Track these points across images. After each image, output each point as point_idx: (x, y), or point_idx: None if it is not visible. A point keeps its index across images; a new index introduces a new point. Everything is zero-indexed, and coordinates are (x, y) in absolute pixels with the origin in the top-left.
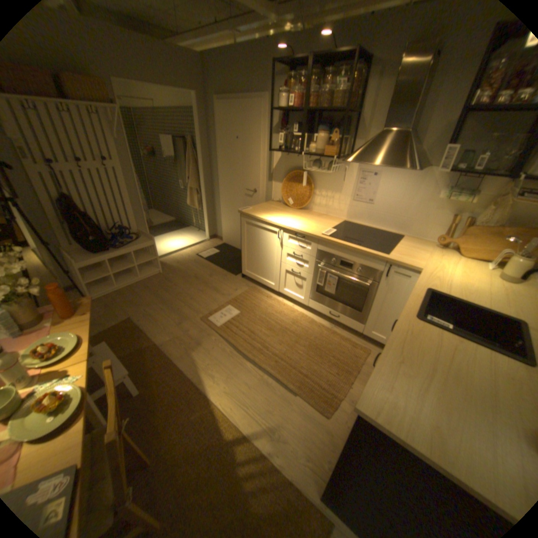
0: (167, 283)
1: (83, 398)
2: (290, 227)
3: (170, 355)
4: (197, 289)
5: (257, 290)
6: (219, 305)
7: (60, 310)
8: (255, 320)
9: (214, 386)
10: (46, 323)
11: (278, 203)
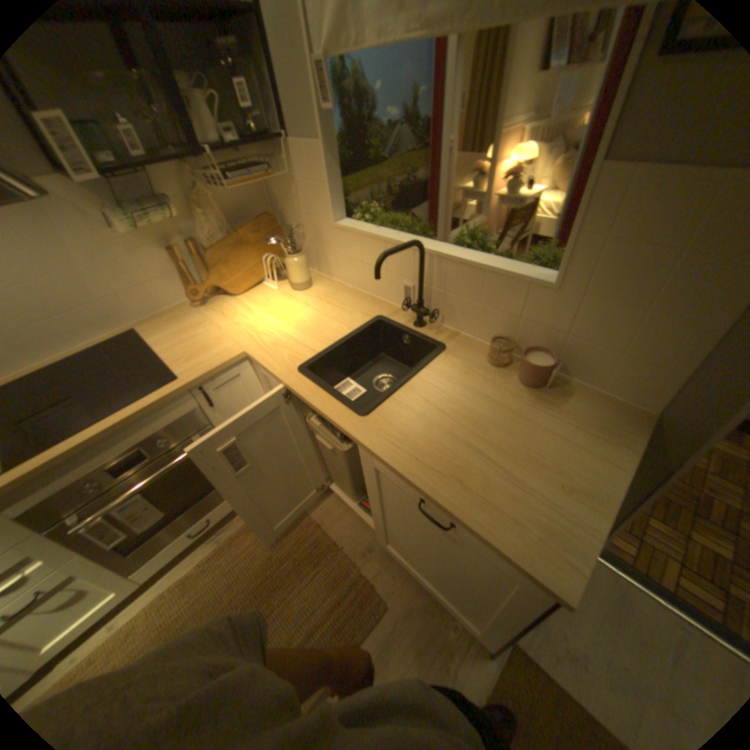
0: None
1: None
2: None
3: None
4: None
5: None
6: None
7: None
8: None
9: None
10: None
11: None
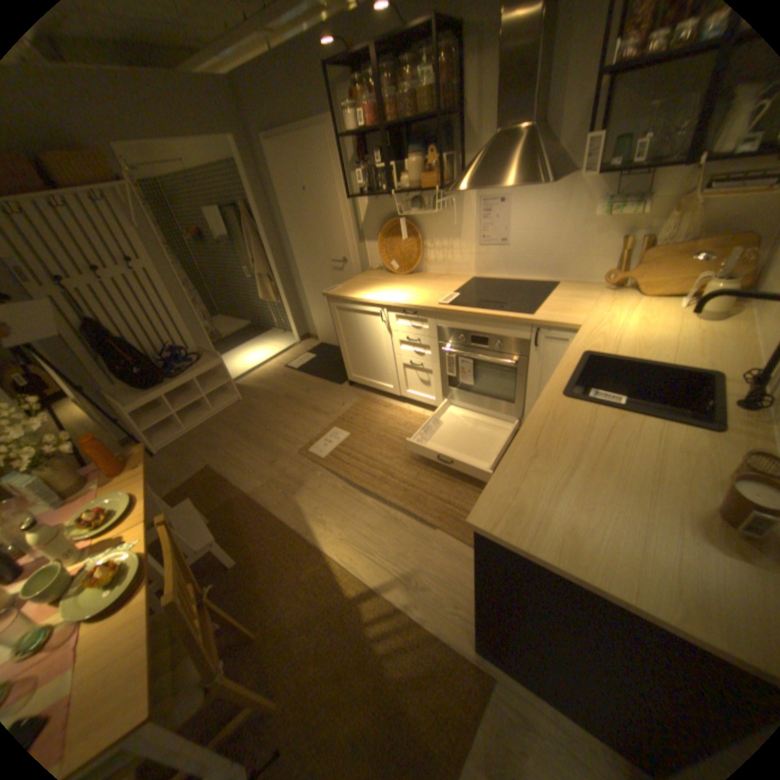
0: (250, 412)
1: (140, 566)
2: (395, 302)
3: (265, 504)
4: (290, 413)
5: (372, 400)
6: (322, 429)
7: (104, 468)
8: (372, 440)
9: (325, 535)
10: (89, 487)
11: (378, 271)
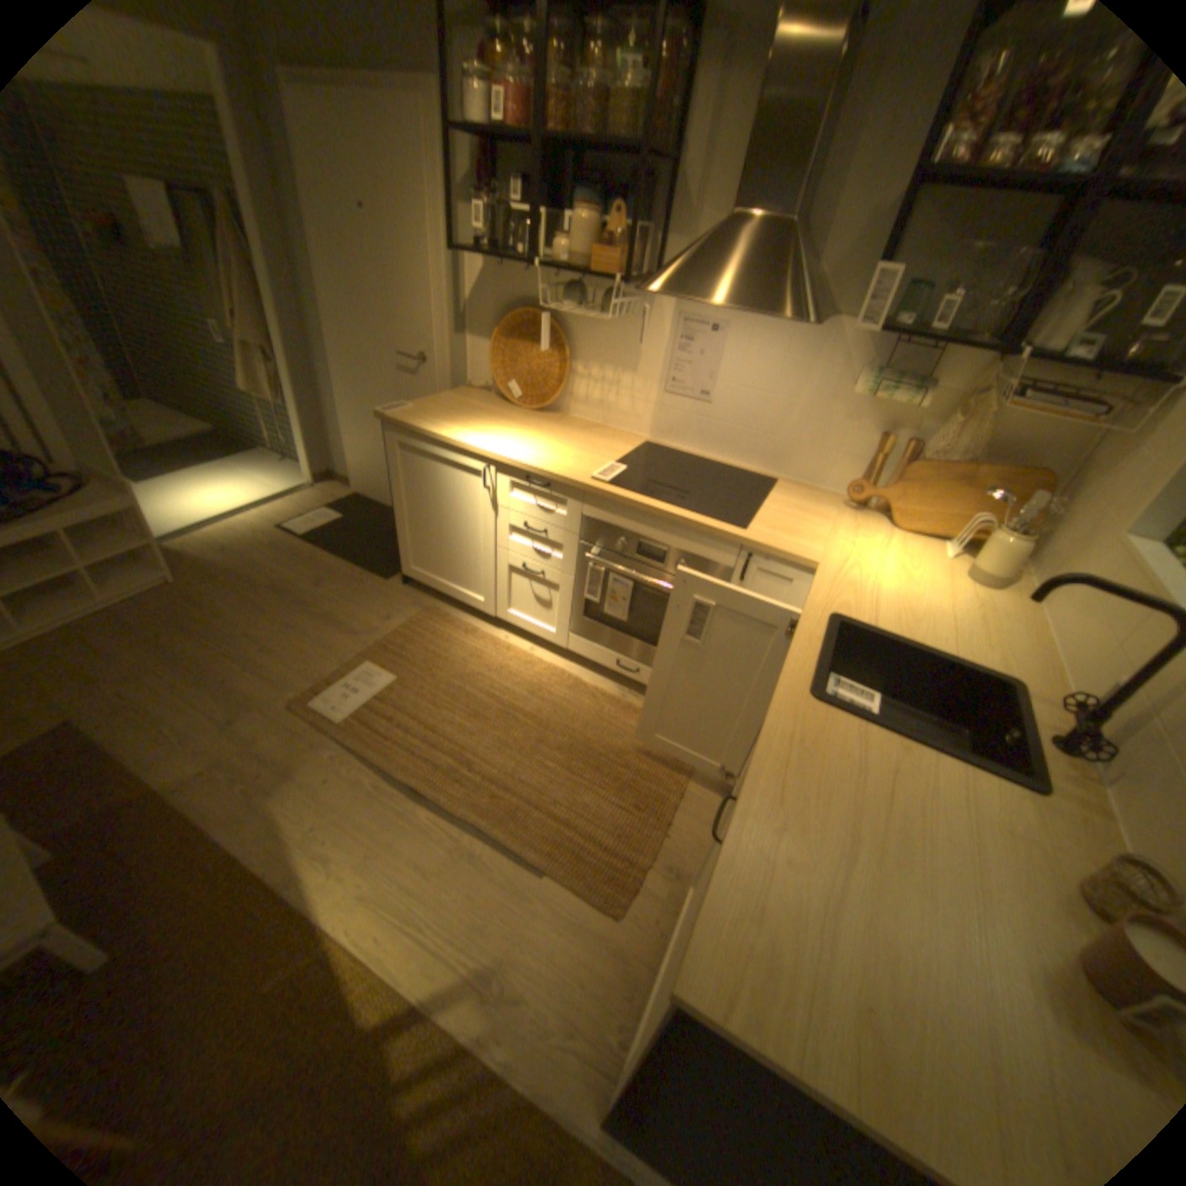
0: (190, 610)
1: None
2: (515, 459)
3: (200, 816)
4: (280, 624)
5: (443, 616)
6: (343, 662)
7: None
8: (439, 694)
9: (329, 886)
10: None
11: (485, 393)
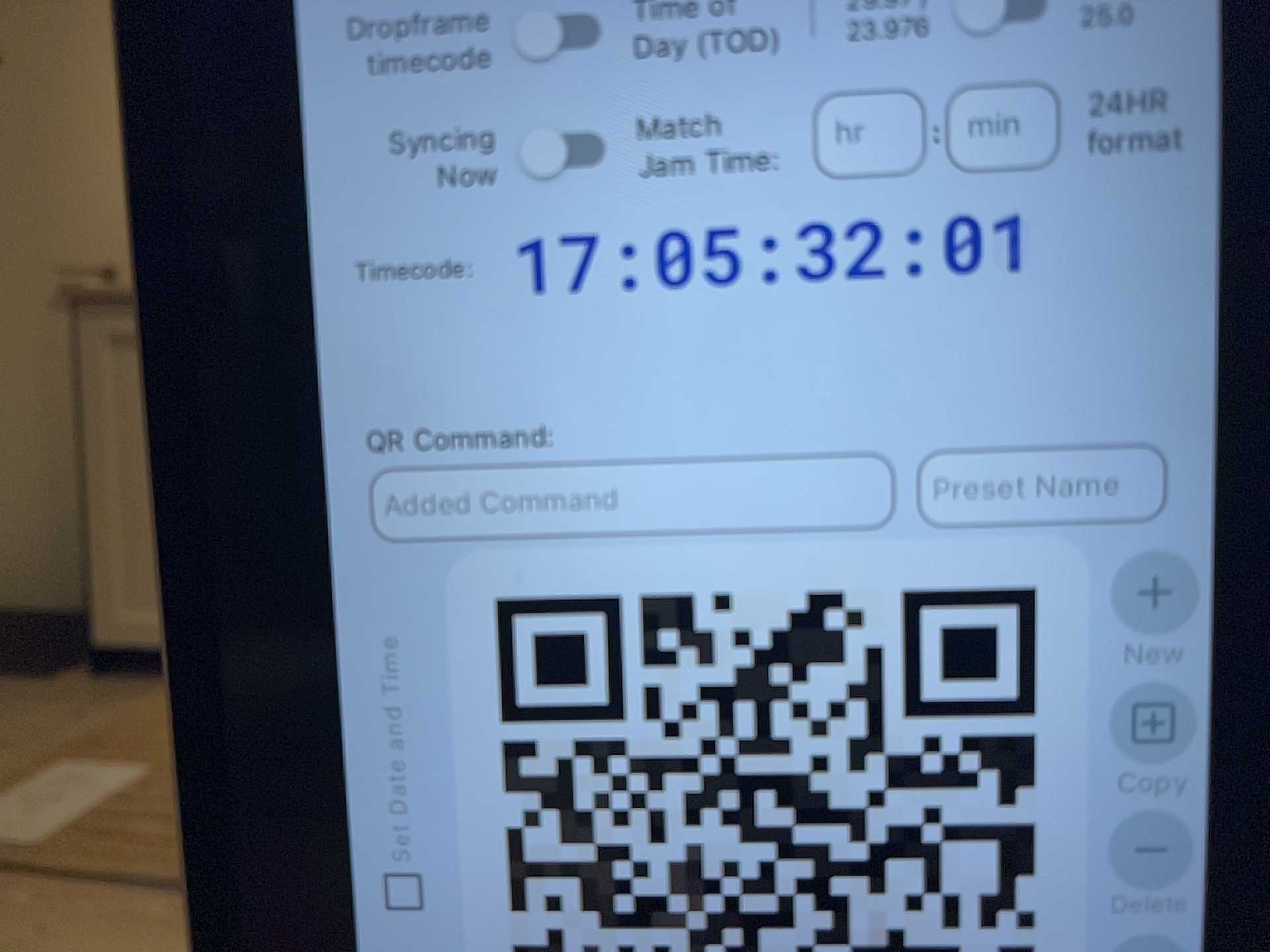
0: None
1: None
2: None
3: None
4: None
5: None
6: None
7: None
8: None
9: None
10: None
11: None
